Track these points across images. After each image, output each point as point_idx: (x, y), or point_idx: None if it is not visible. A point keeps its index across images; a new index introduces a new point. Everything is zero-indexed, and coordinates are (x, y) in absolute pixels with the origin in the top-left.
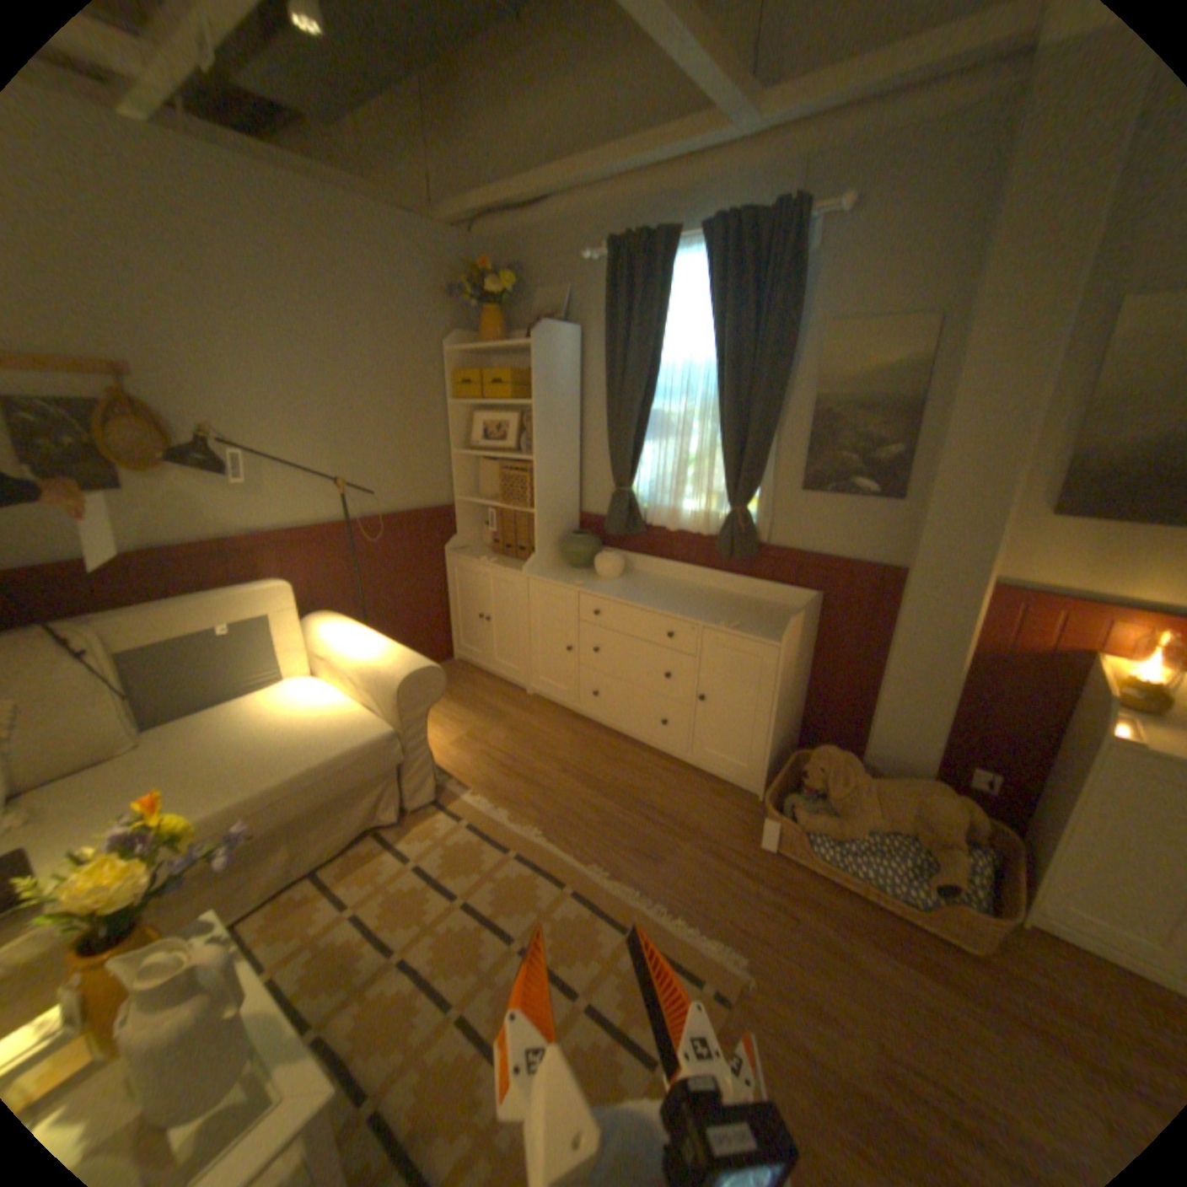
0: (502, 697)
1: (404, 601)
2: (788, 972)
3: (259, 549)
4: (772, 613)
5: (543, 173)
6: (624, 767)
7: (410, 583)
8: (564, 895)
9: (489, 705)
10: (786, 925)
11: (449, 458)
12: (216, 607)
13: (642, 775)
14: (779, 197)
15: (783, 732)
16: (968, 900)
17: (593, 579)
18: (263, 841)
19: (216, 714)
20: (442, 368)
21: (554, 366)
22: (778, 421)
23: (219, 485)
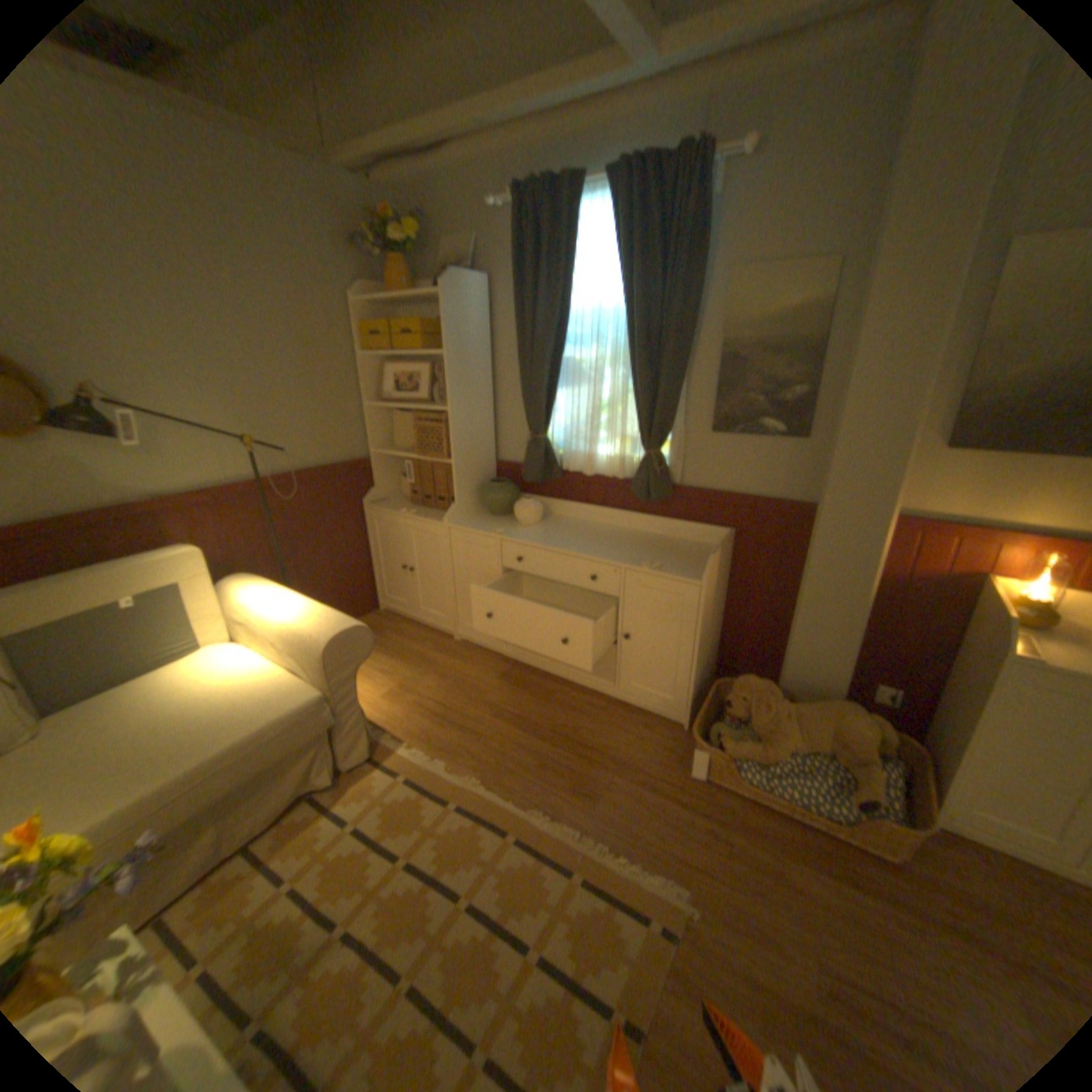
0: (431, 646)
1: (326, 557)
2: (728, 899)
3: (166, 514)
4: (689, 551)
5: (441, 117)
6: (555, 707)
7: (331, 539)
8: (507, 844)
9: (418, 654)
10: (721, 851)
11: (362, 412)
12: (118, 580)
13: (573, 714)
14: (681, 142)
15: (704, 664)
16: (886, 813)
17: (514, 527)
18: (187, 825)
19: (127, 693)
20: (349, 320)
21: (464, 316)
22: (688, 366)
23: (113, 449)
